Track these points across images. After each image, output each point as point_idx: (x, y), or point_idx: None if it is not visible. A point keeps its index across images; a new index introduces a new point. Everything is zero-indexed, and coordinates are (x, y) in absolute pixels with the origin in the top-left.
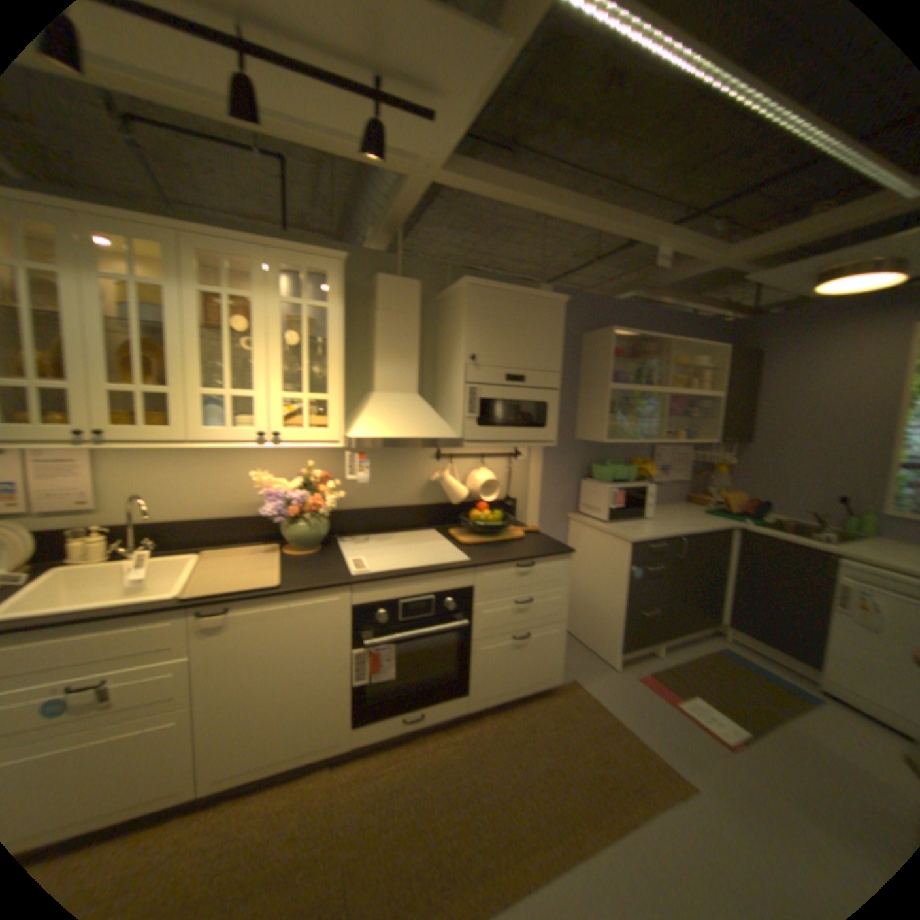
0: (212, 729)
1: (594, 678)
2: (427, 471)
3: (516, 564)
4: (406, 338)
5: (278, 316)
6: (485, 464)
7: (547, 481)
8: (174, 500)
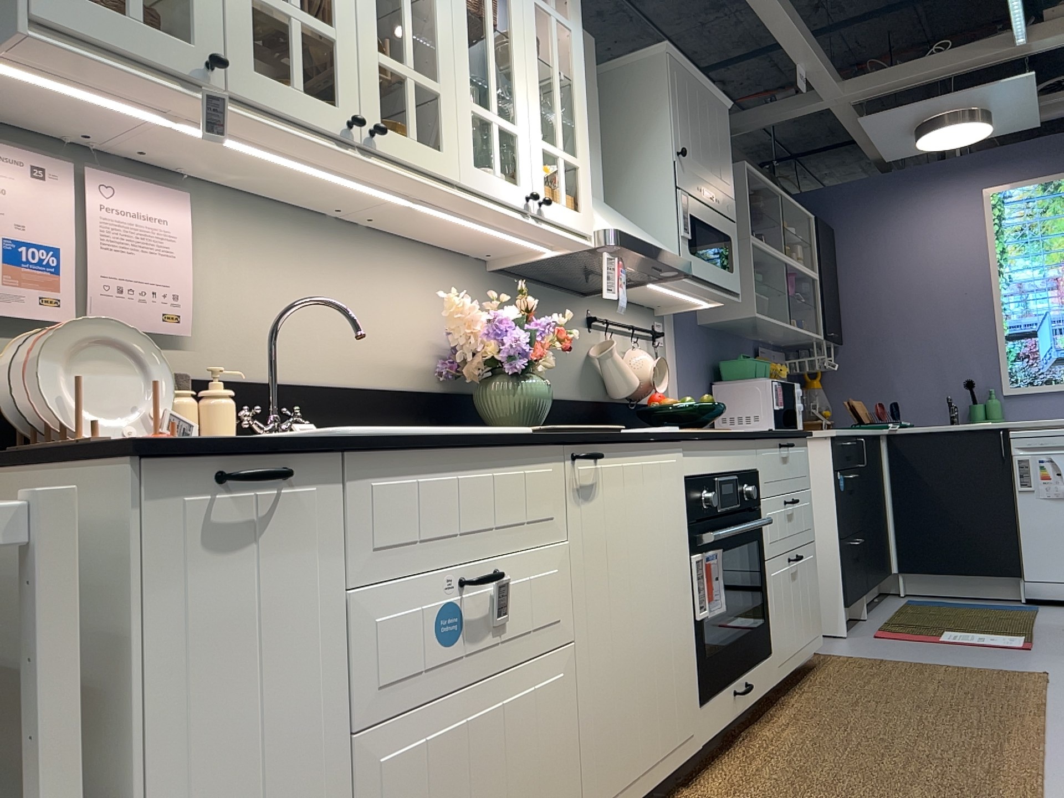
0: (595, 693)
1: (832, 646)
2: (585, 346)
3: (781, 444)
4: (594, 118)
5: (536, 25)
6: (641, 343)
7: (686, 384)
8: (305, 342)
